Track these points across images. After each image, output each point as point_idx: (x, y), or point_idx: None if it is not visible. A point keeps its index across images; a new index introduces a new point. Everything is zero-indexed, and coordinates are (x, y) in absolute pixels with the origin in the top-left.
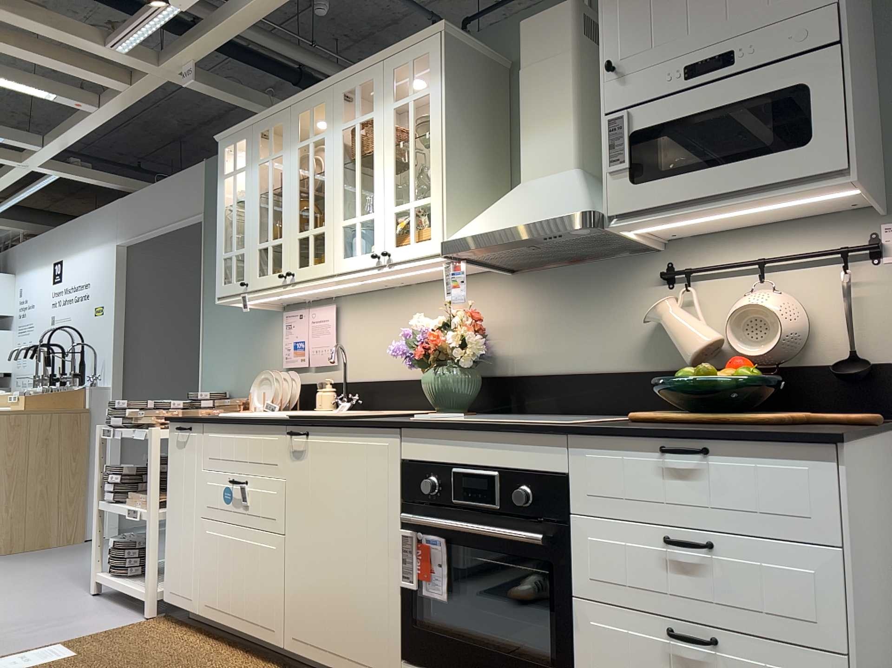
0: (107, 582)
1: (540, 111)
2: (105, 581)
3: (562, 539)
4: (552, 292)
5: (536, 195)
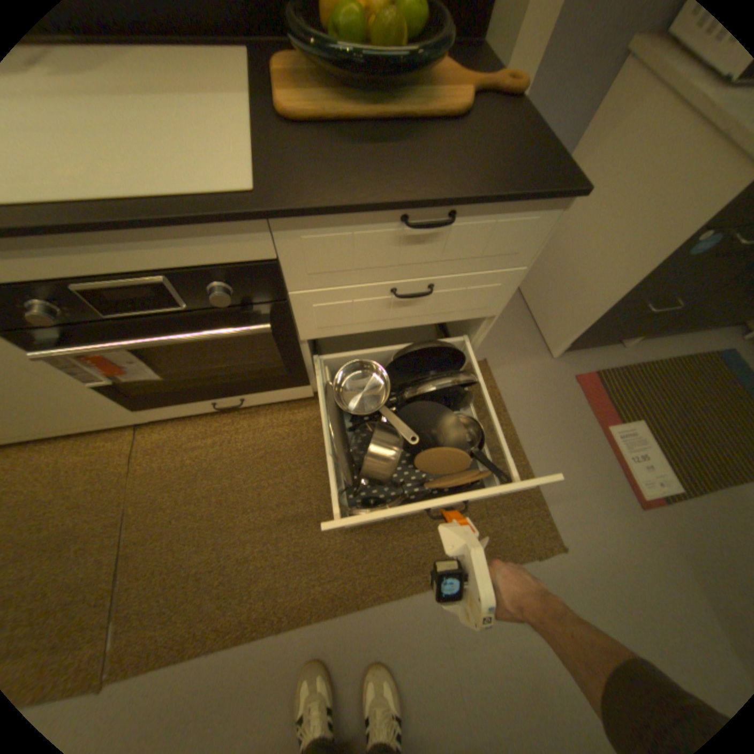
0: None
1: None
2: None
3: (278, 310)
4: None
5: None
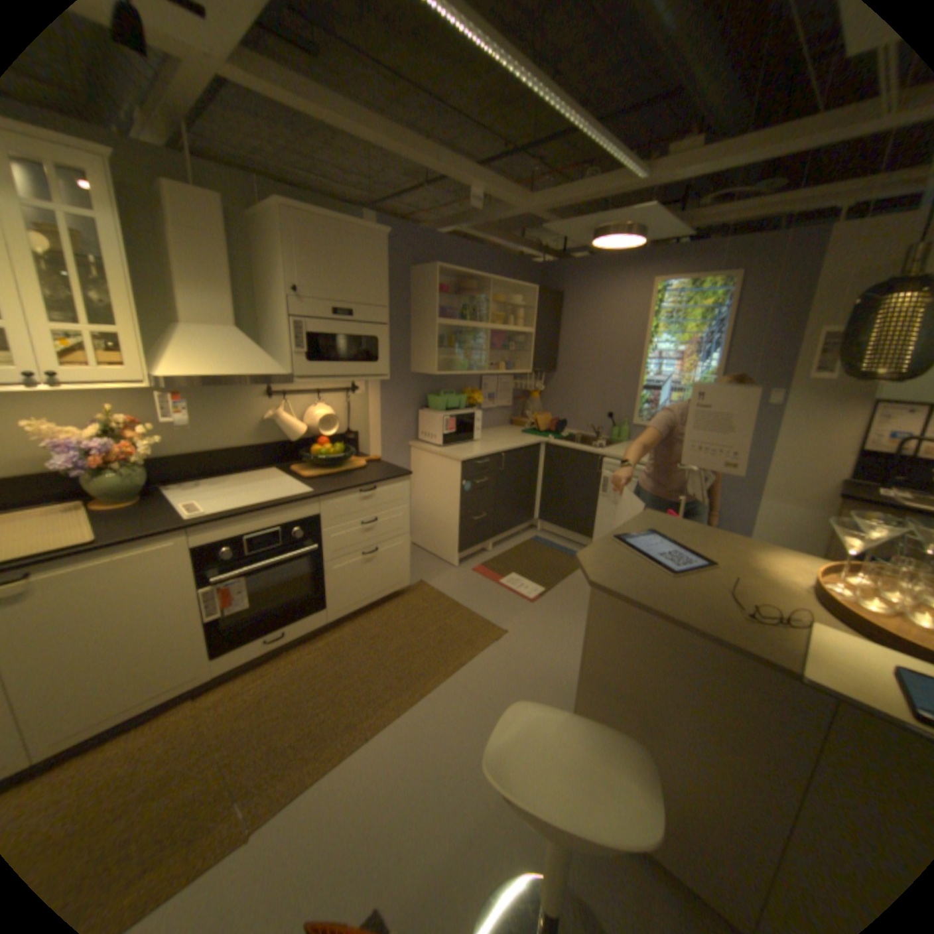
0: None
1: (201, 272)
2: None
3: (317, 542)
4: (183, 397)
5: (224, 345)
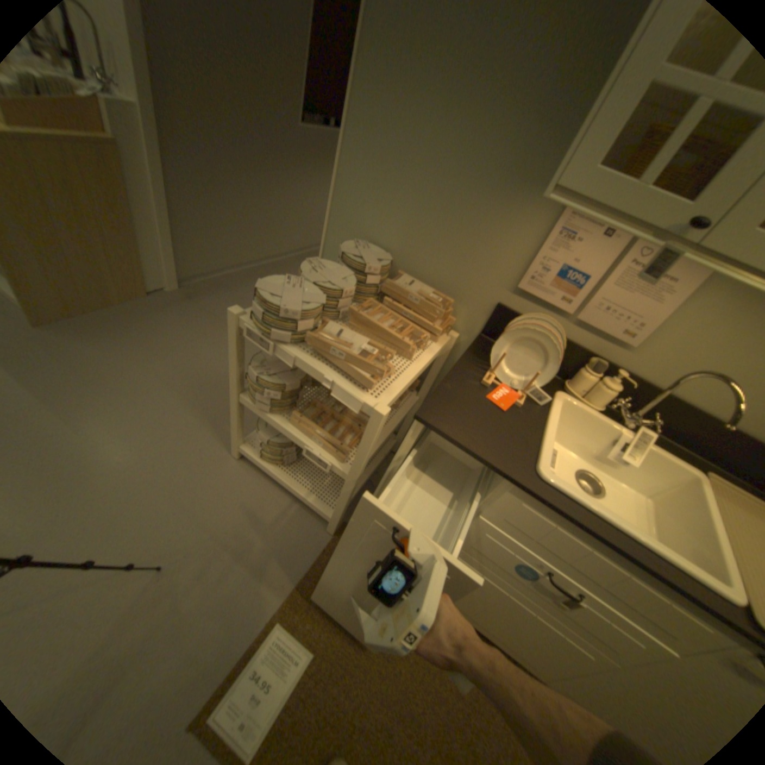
0: (259, 466)
1: None
2: (254, 461)
3: None
4: None
5: None
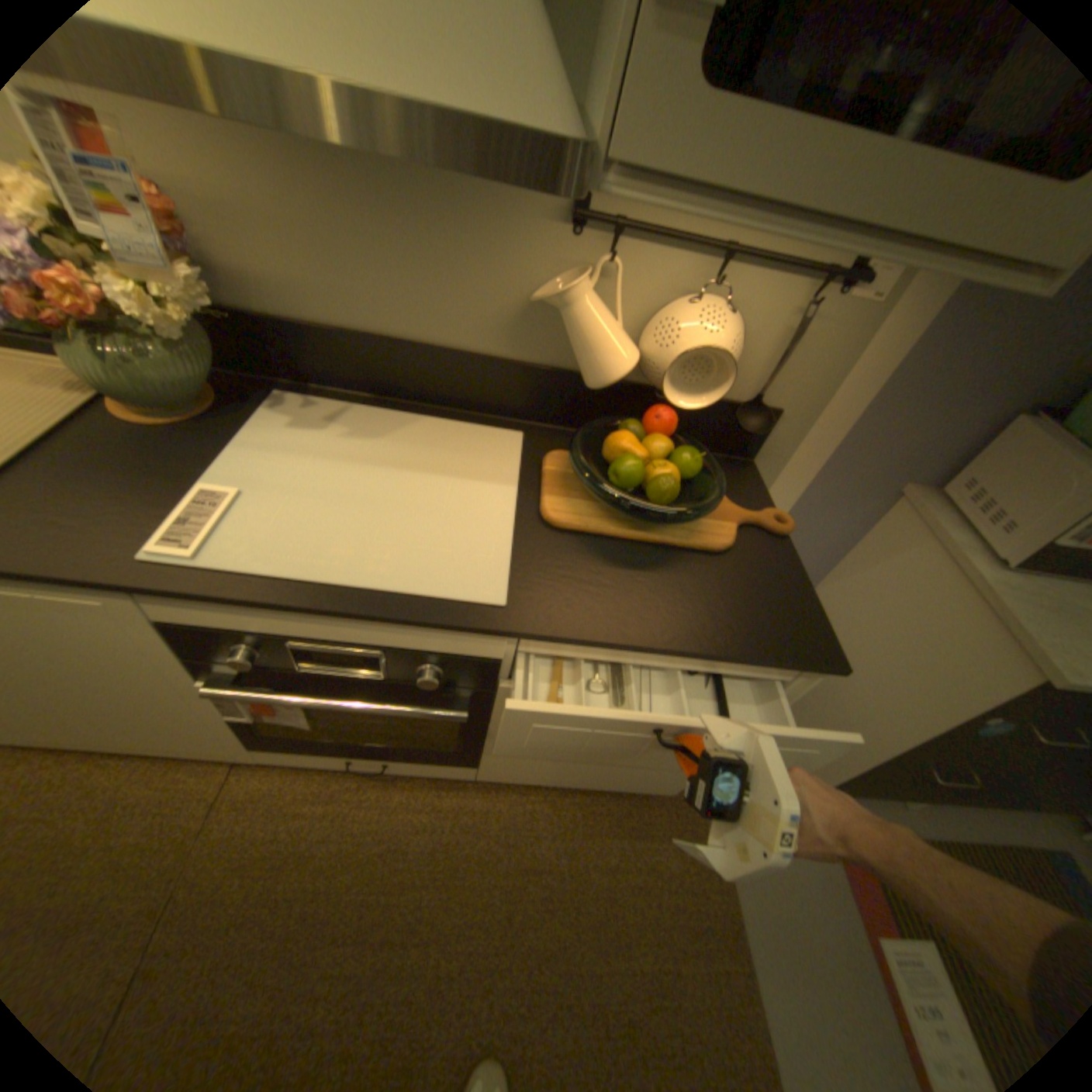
0: None
1: None
2: None
3: (481, 696)
4: (332, 157)
5: None
